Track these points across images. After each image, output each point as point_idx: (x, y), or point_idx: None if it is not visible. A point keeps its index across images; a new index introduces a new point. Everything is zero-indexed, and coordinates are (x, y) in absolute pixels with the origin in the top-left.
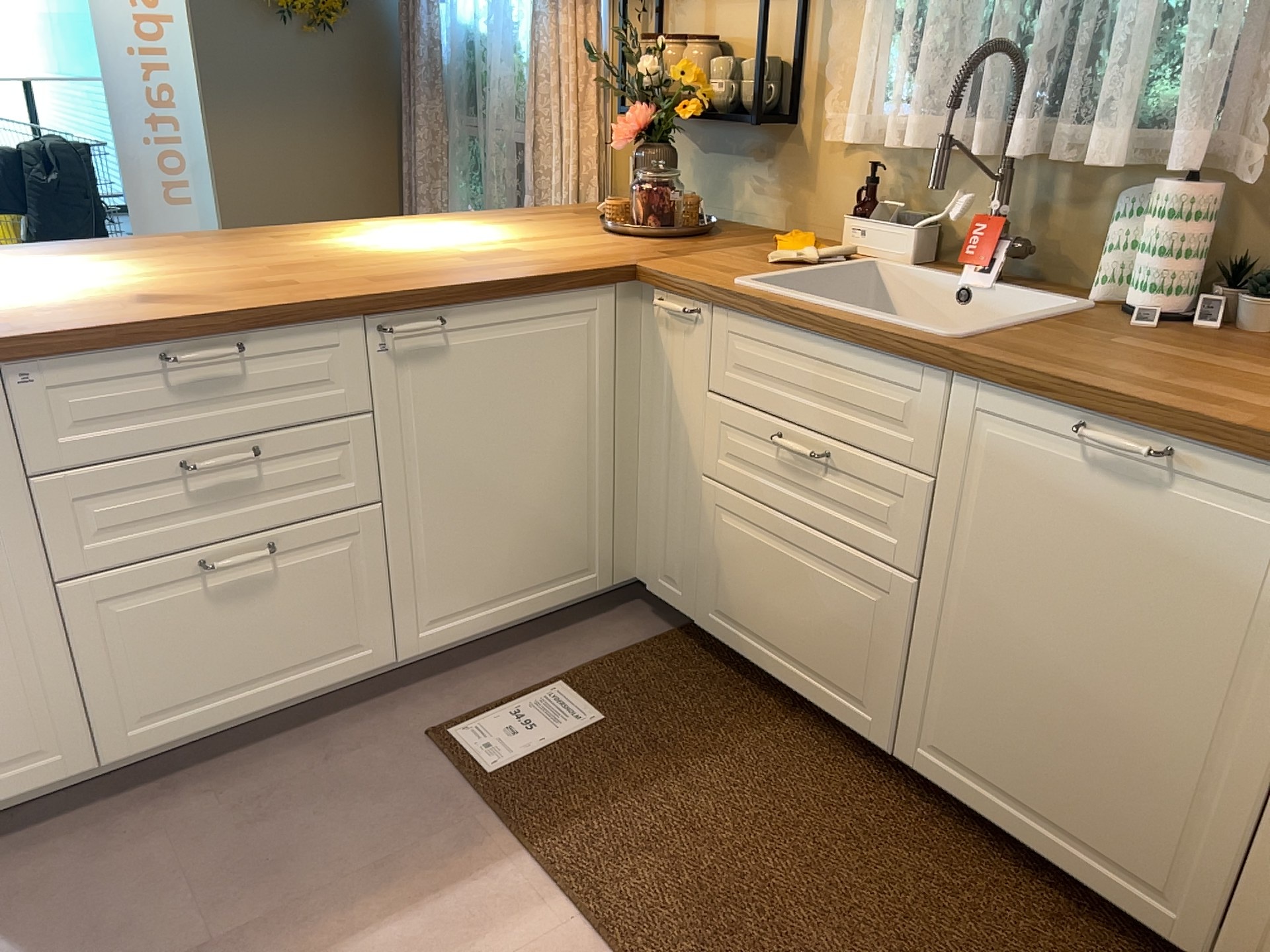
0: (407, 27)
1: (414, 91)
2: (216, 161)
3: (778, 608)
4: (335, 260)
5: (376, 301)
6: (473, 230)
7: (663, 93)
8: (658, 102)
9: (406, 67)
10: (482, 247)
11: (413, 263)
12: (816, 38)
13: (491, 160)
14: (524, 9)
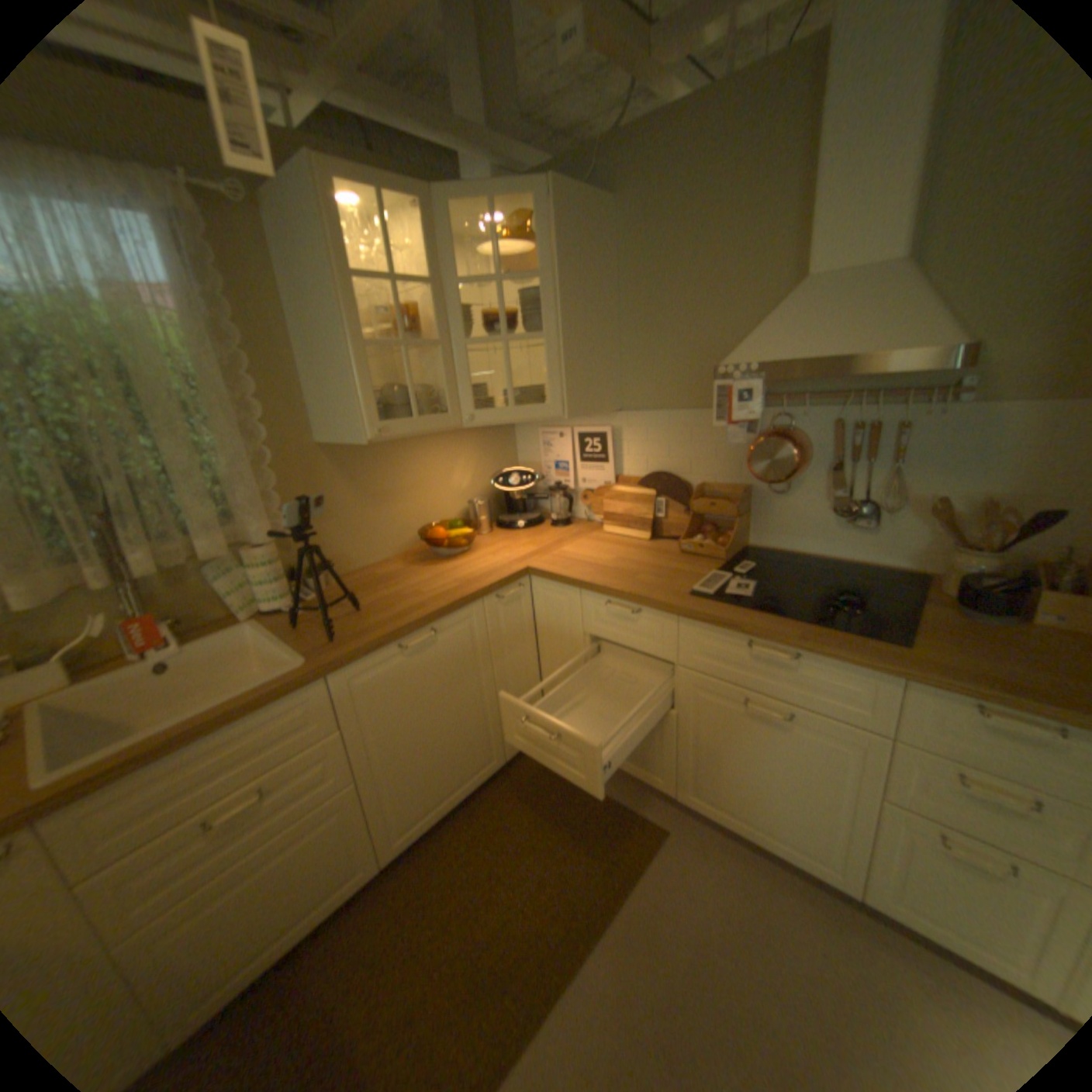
0: None
1: None
2: None
3: (265, 917)
4: None
5: None
6: None
7: None
8: None
9: None
10: None
11: None
12: None
13: None
14: None
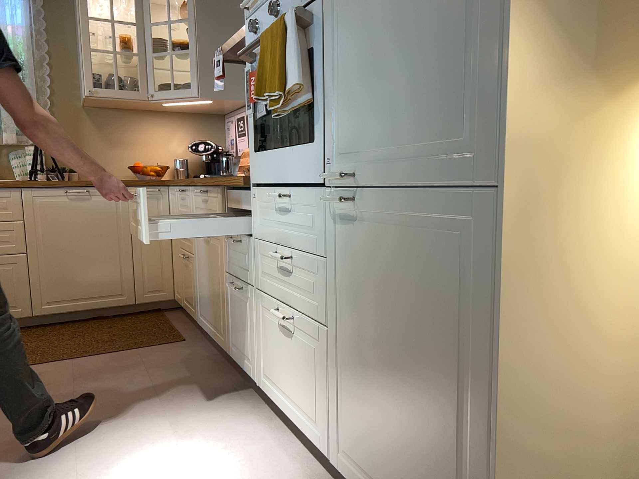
0: None
1: None
2: None
3: None
4: None
5: None
6: None
7: None
8: None
9: None
10: None
11: None
12: None
13: None
14: None
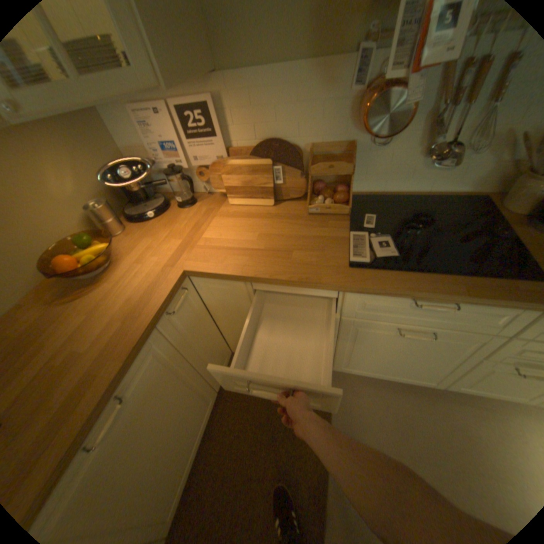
0: None
1: None
2: None
3: None
4: None
5: None
6: None
7: None
8: None
9: None
10: None
11: None
12: None
13: None
14: None
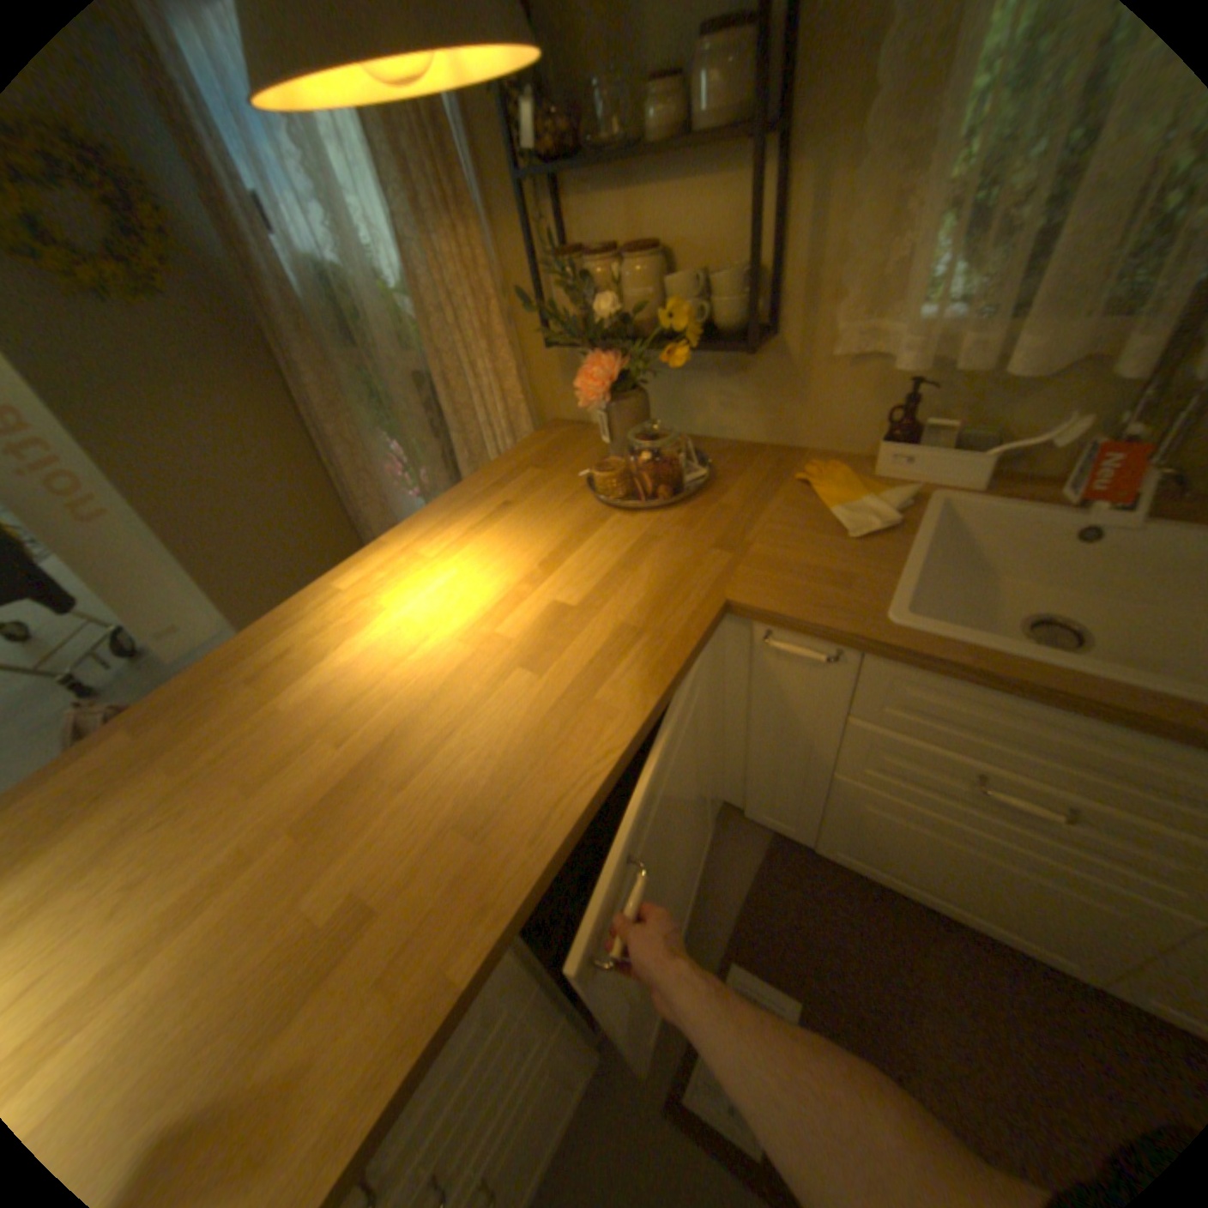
0: (241, 266)
1: (279, 333)
2: (106, 472)
3: (948, 878)
4: (368, 748)
5: (518, 920)
6: (472, 557)
7: (629, 328)
8: (628, 344)
9: (256, 305)
10: (519, 611)
11: (478, 715)
12: (810, 220)
13: (399, 399)
14: (375, 226)
